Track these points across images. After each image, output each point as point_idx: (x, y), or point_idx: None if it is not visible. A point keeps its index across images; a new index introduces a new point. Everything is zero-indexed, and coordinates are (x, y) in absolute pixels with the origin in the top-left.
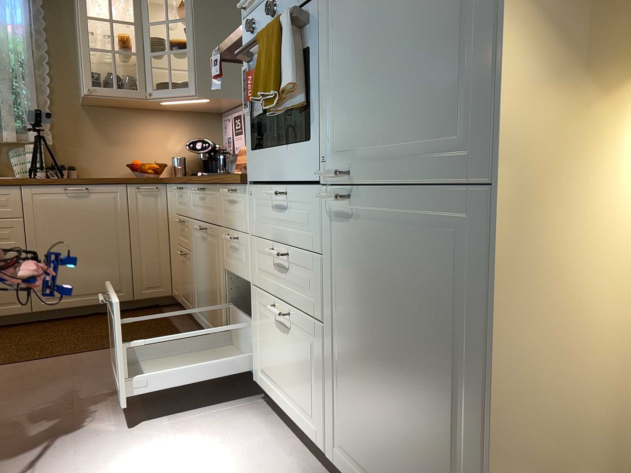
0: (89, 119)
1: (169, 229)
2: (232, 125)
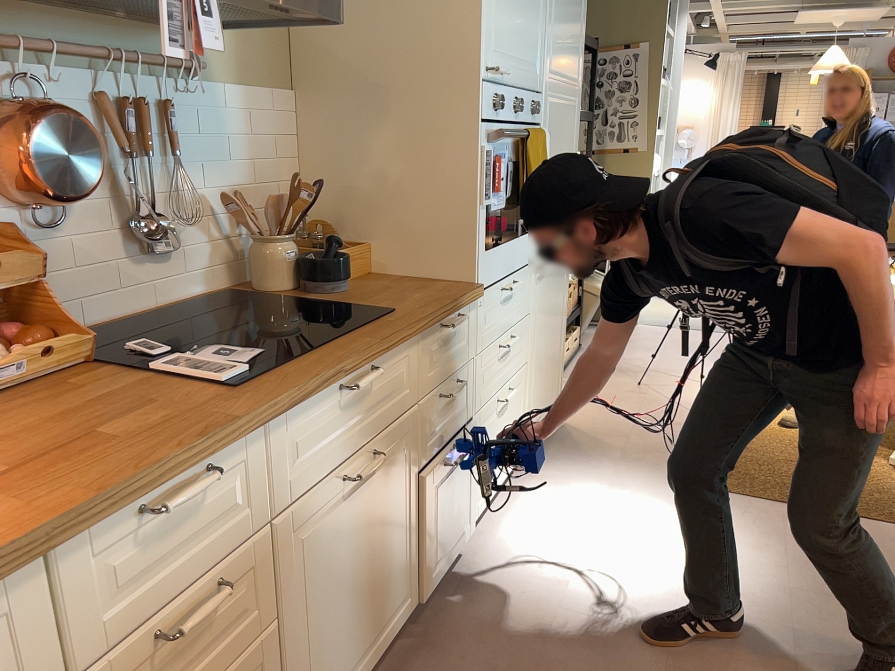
0: None
1: None
2: None
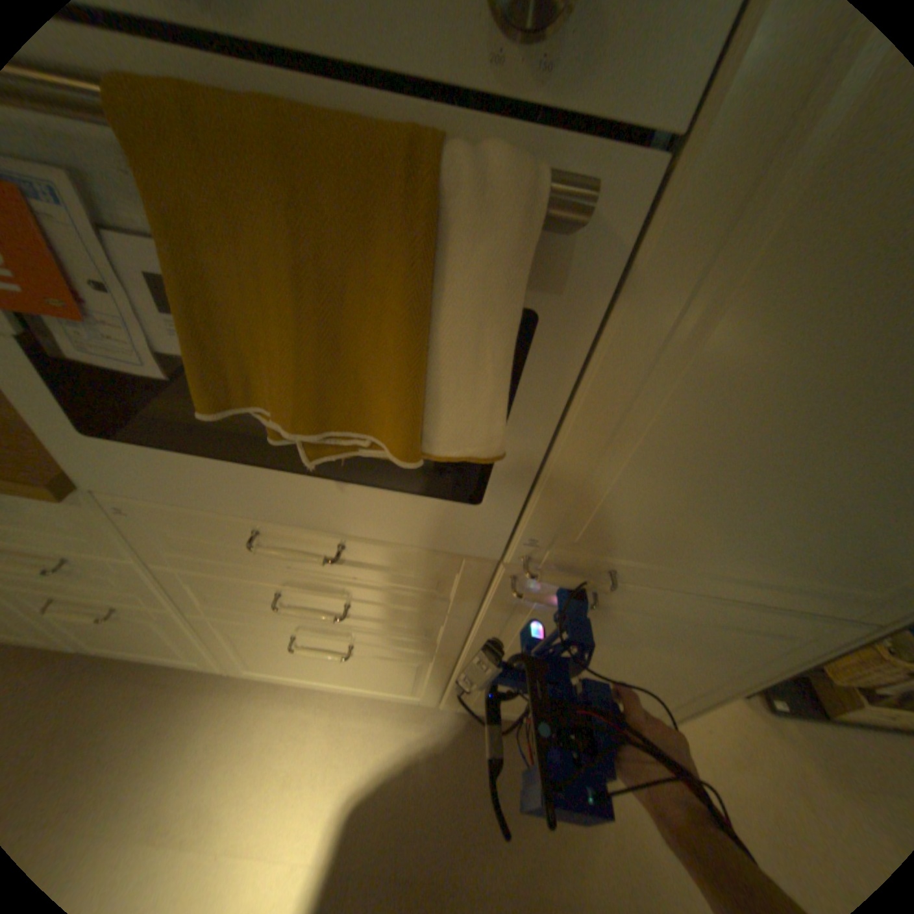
0: None
1: None
2: None
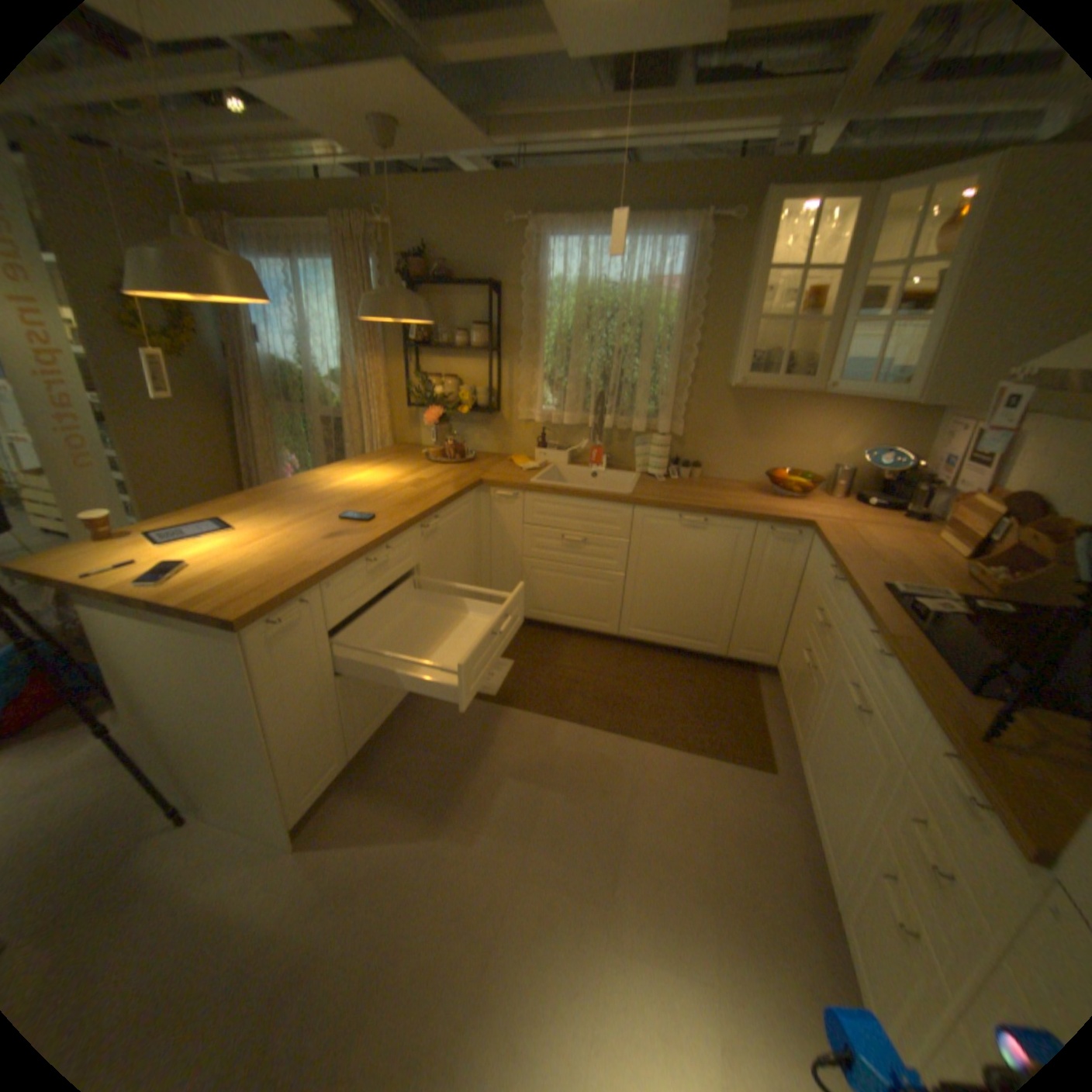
0: (733, 404)
1: (800, 592)
2: (971, 442)
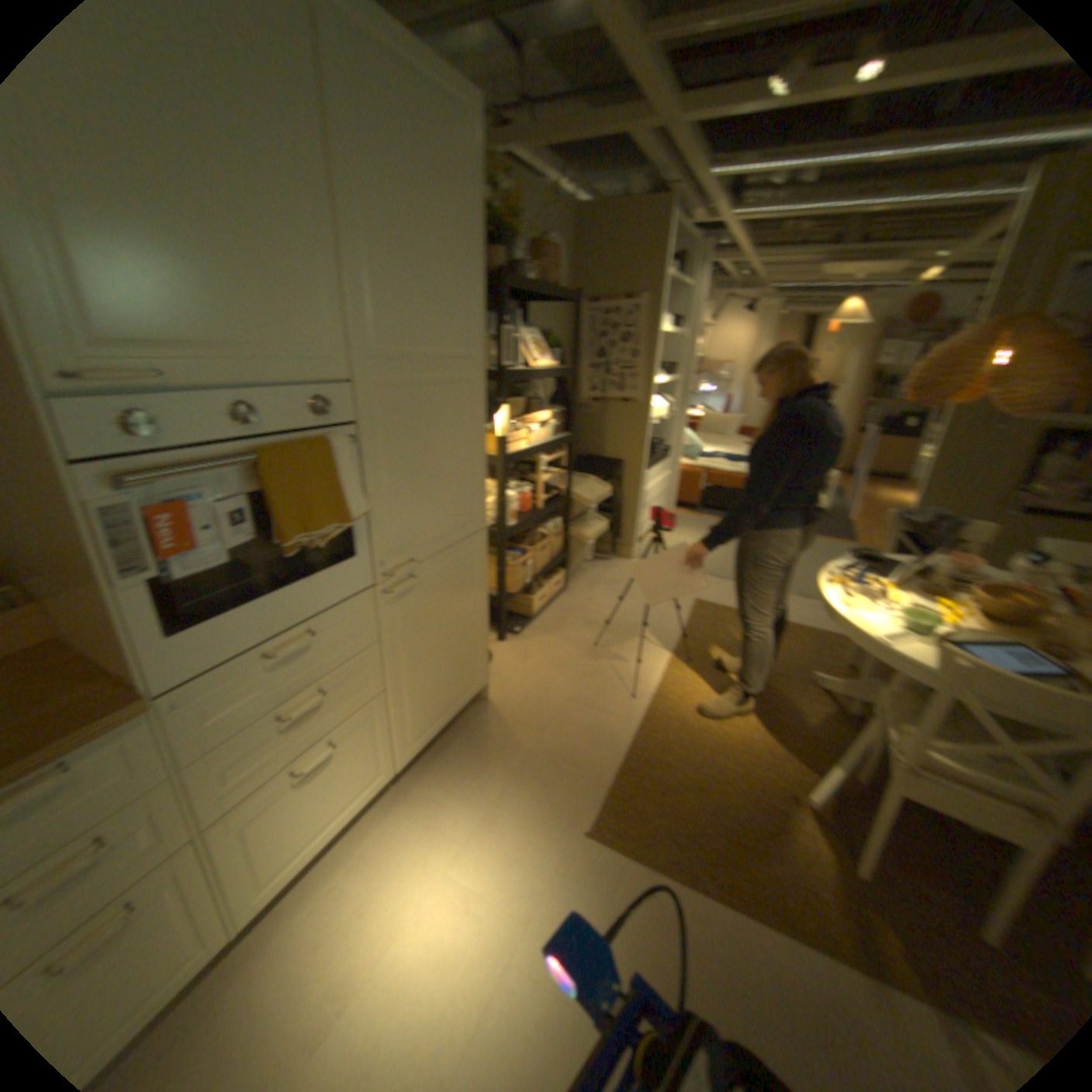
0: None
1: None
2: None
